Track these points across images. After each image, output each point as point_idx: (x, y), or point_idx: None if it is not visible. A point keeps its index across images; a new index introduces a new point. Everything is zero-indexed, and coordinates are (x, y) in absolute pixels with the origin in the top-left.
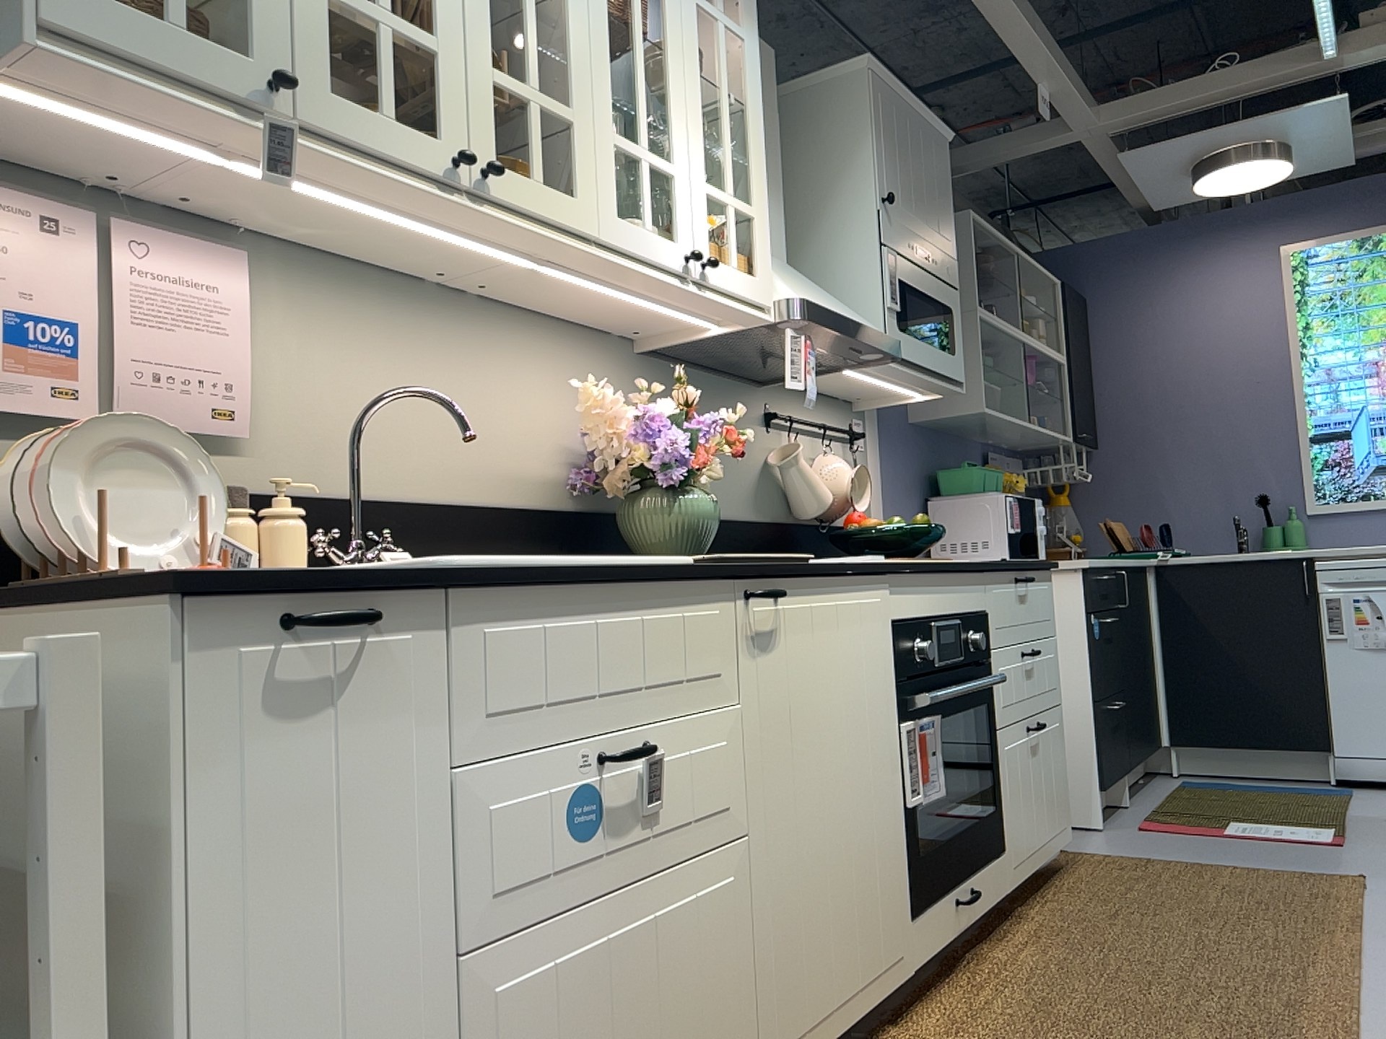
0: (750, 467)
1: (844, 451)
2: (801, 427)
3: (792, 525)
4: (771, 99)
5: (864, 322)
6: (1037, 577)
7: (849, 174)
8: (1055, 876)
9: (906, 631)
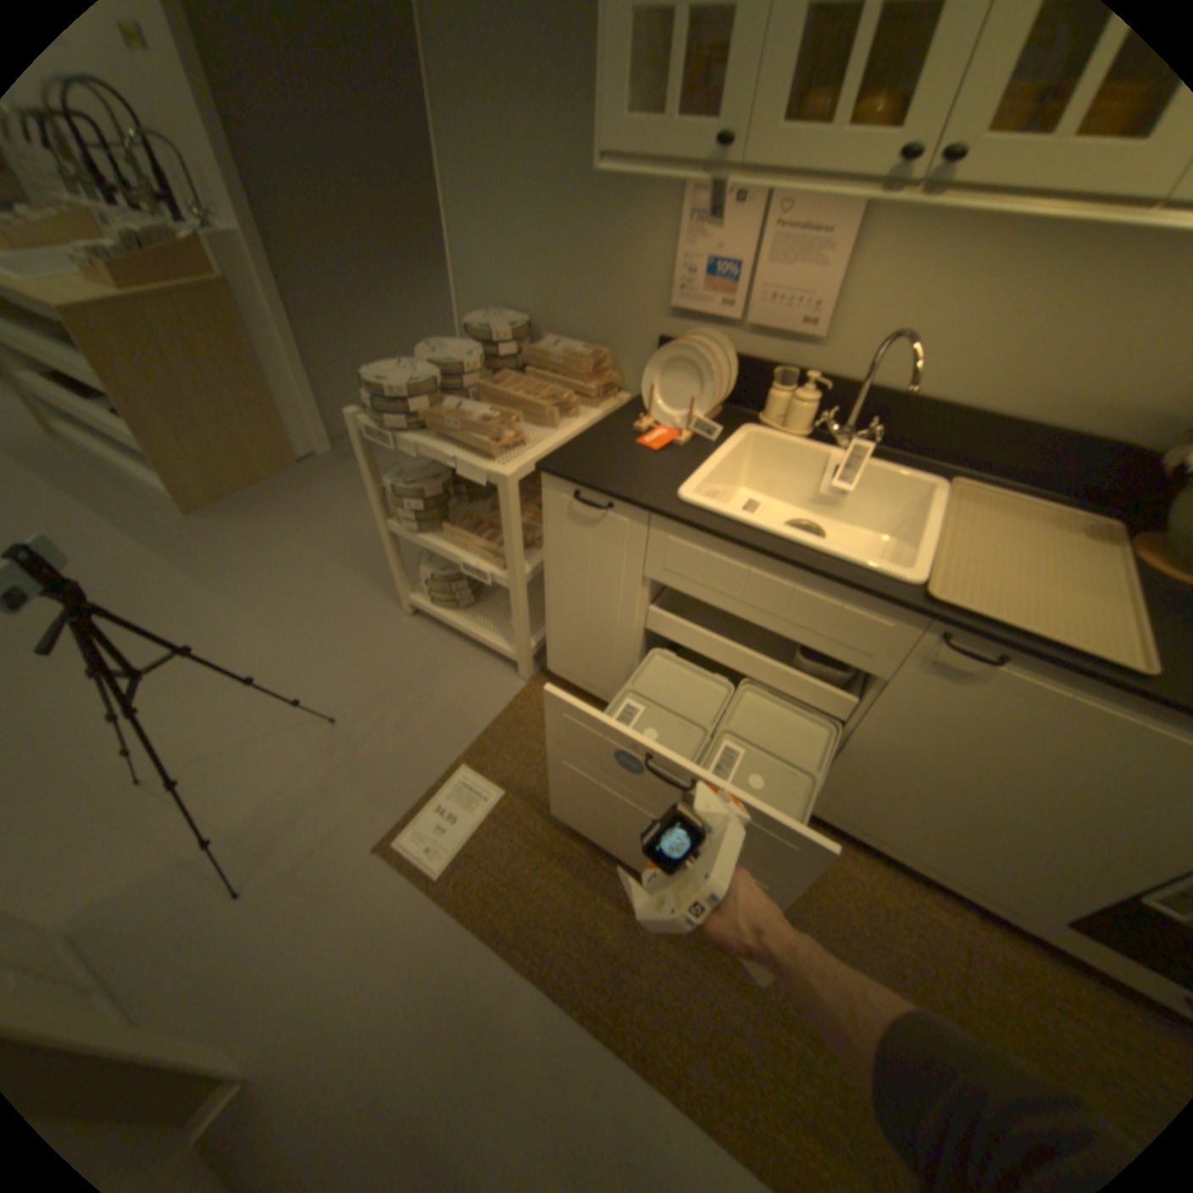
0: None
1: None
2: None
3: None
4: None
5: None
6: None
7: None
8: None
9: None
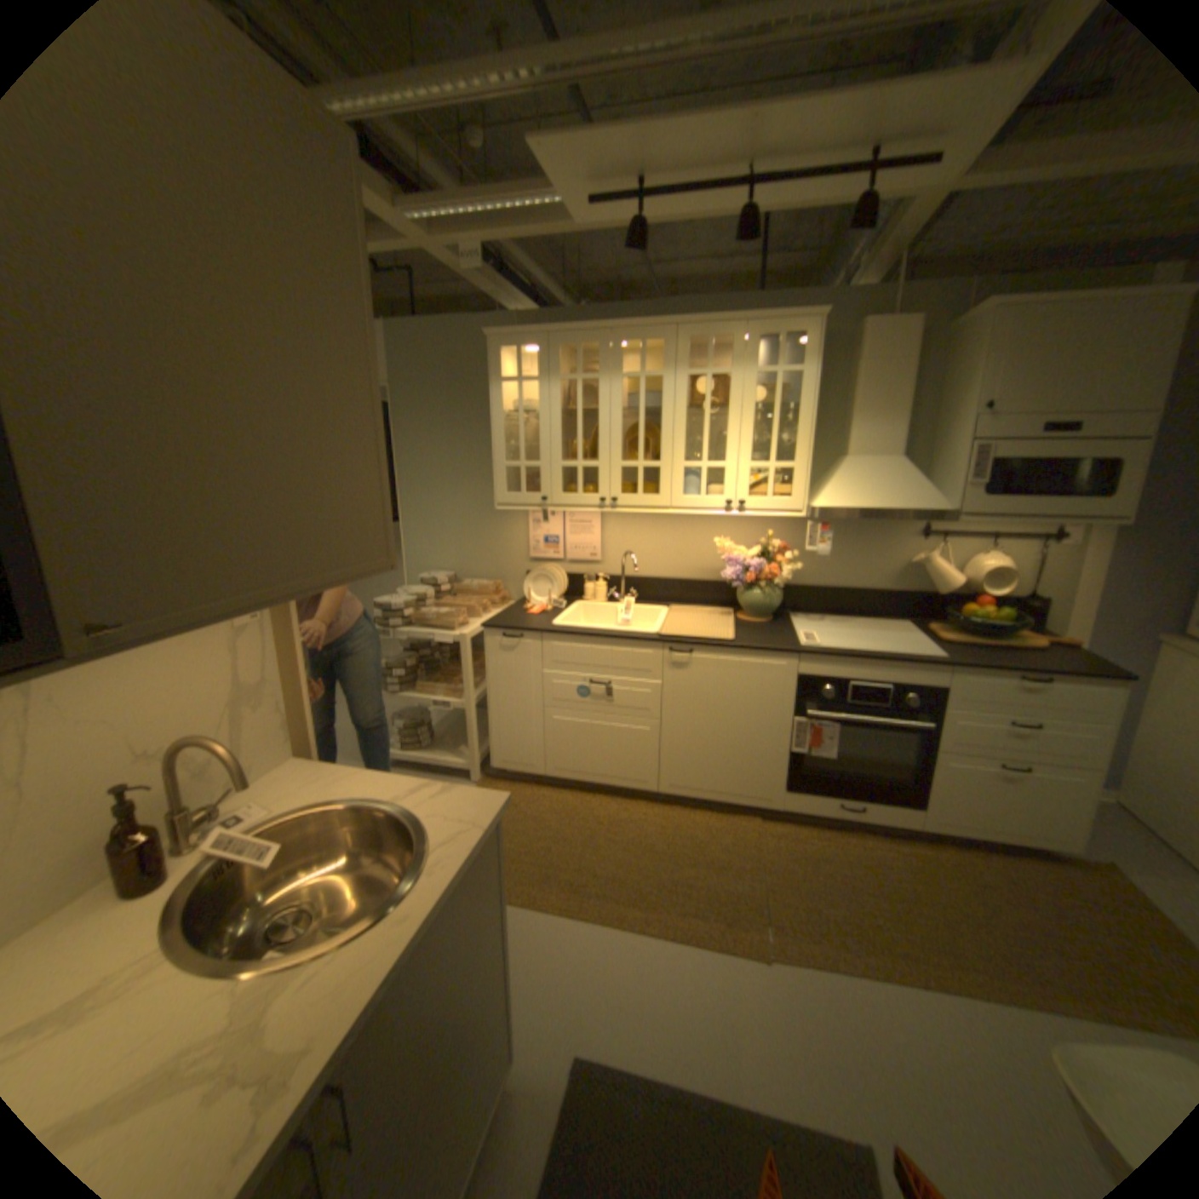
0: (894, 561)
1: (1034, 546)
2: (969, 535)
3: (936, 594)
4: (904, 353)
5: (915, 502)
6: (1076, 682)
7: (972, 384)
8: (1038, 862)
9: (815, 681)
